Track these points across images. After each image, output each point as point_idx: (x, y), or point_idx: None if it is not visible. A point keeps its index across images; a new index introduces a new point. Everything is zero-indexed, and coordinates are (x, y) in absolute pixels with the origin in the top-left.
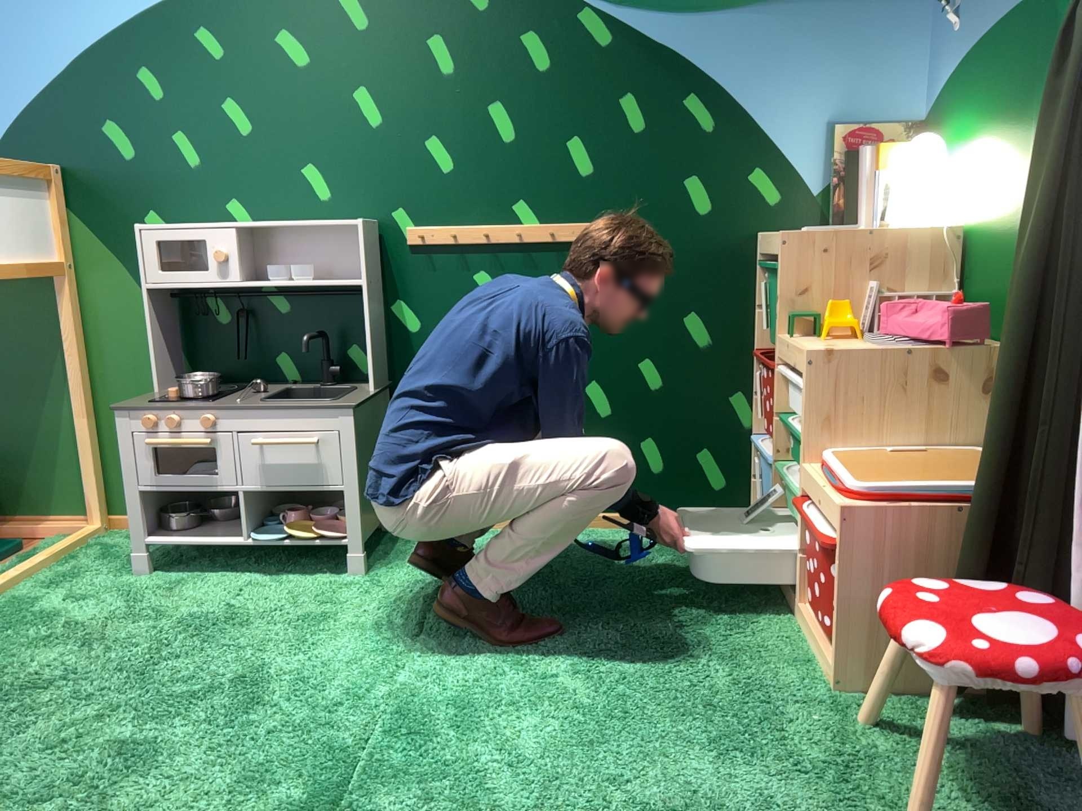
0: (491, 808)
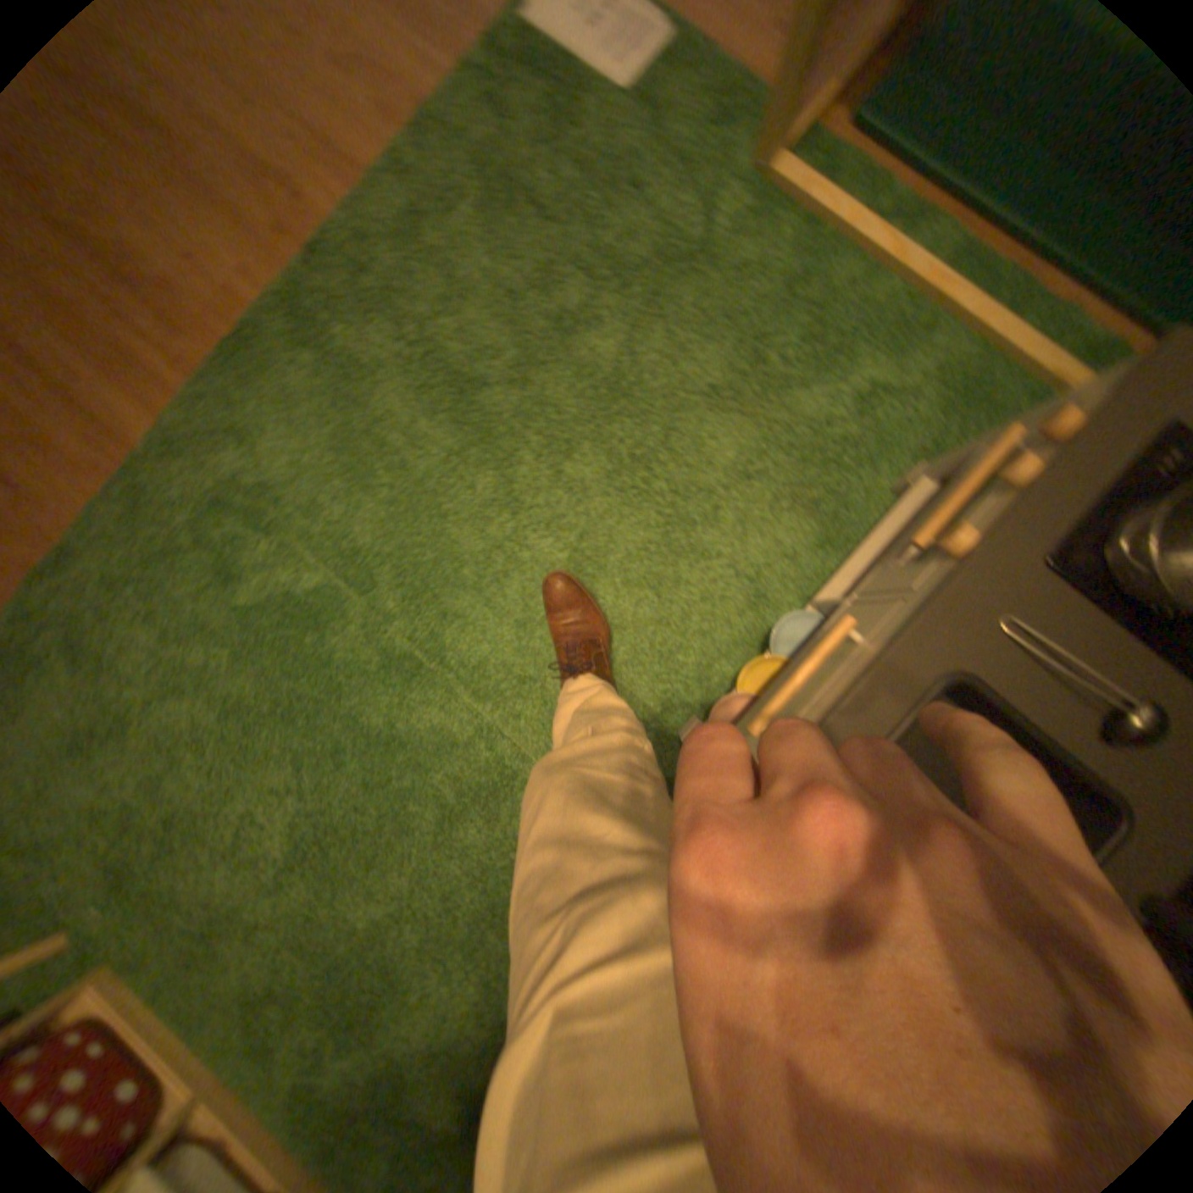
0: (184, 605)
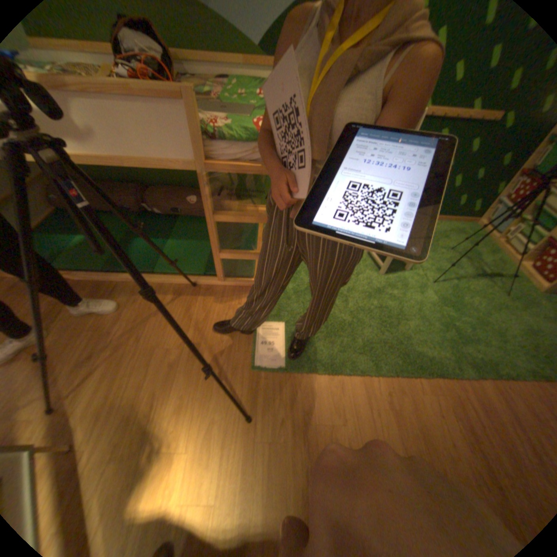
0: (484, 328)
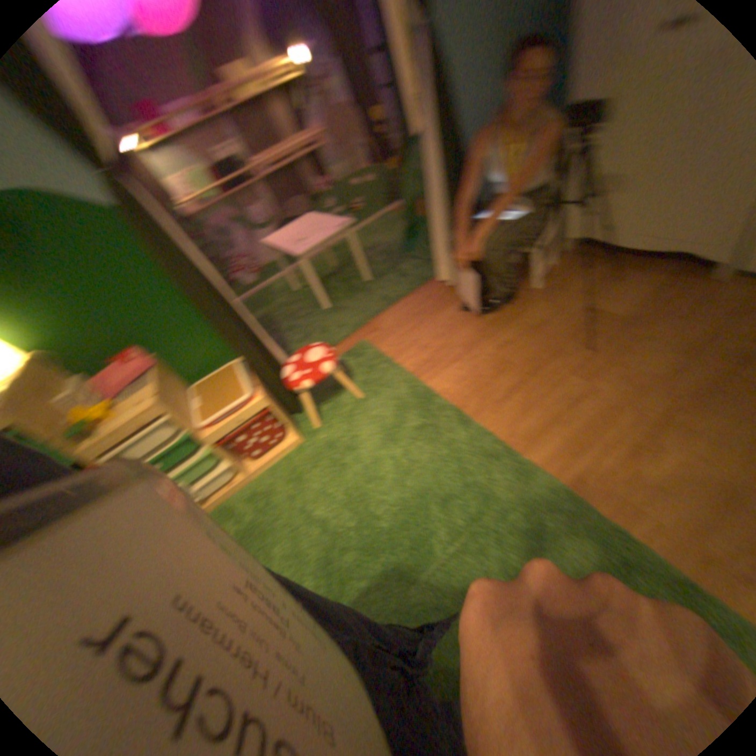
0: (432, 479)
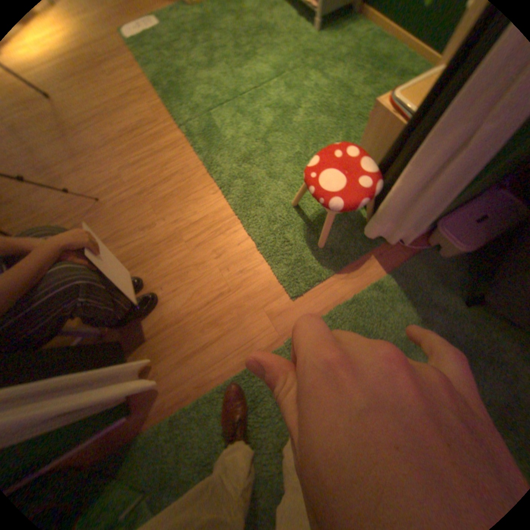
0: (237, 127)
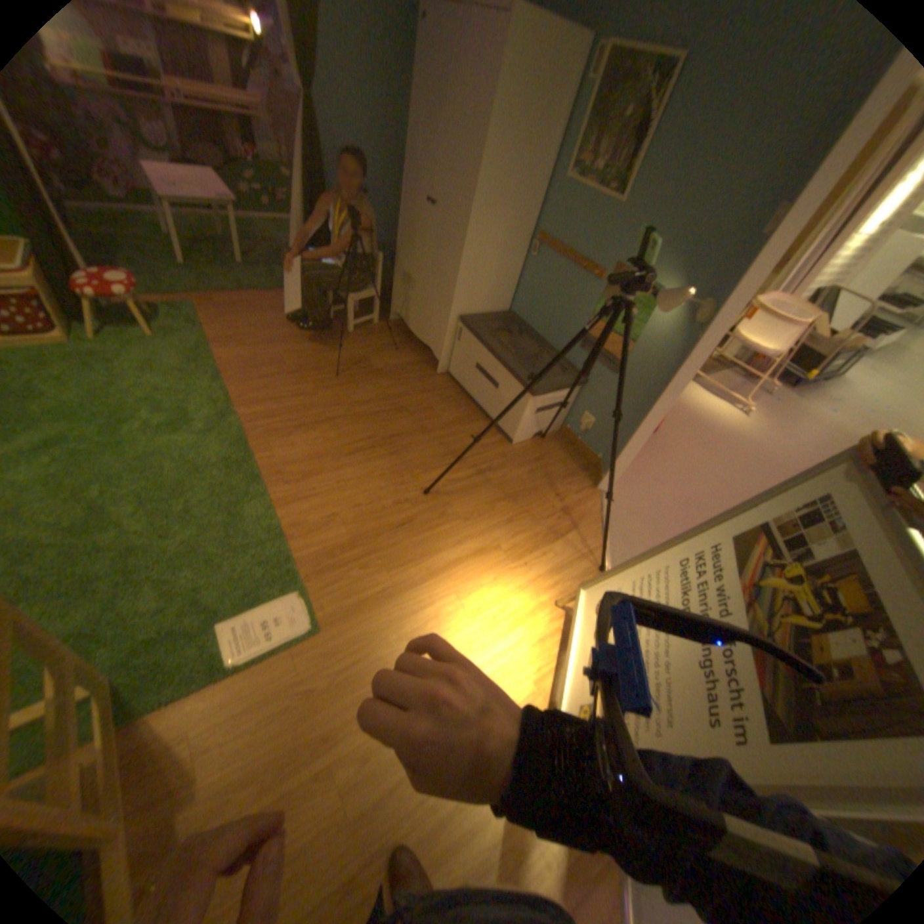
0: (154, 402)
